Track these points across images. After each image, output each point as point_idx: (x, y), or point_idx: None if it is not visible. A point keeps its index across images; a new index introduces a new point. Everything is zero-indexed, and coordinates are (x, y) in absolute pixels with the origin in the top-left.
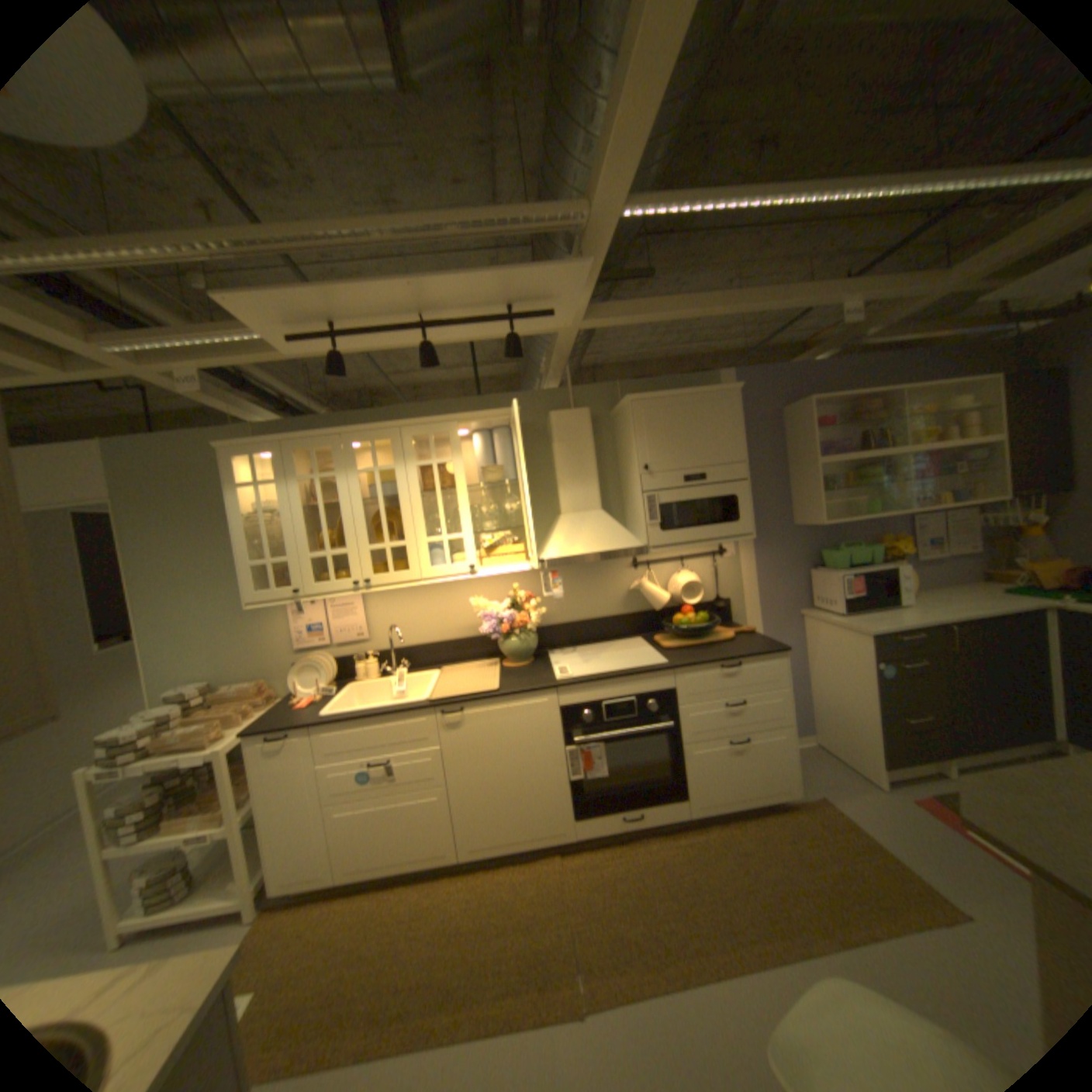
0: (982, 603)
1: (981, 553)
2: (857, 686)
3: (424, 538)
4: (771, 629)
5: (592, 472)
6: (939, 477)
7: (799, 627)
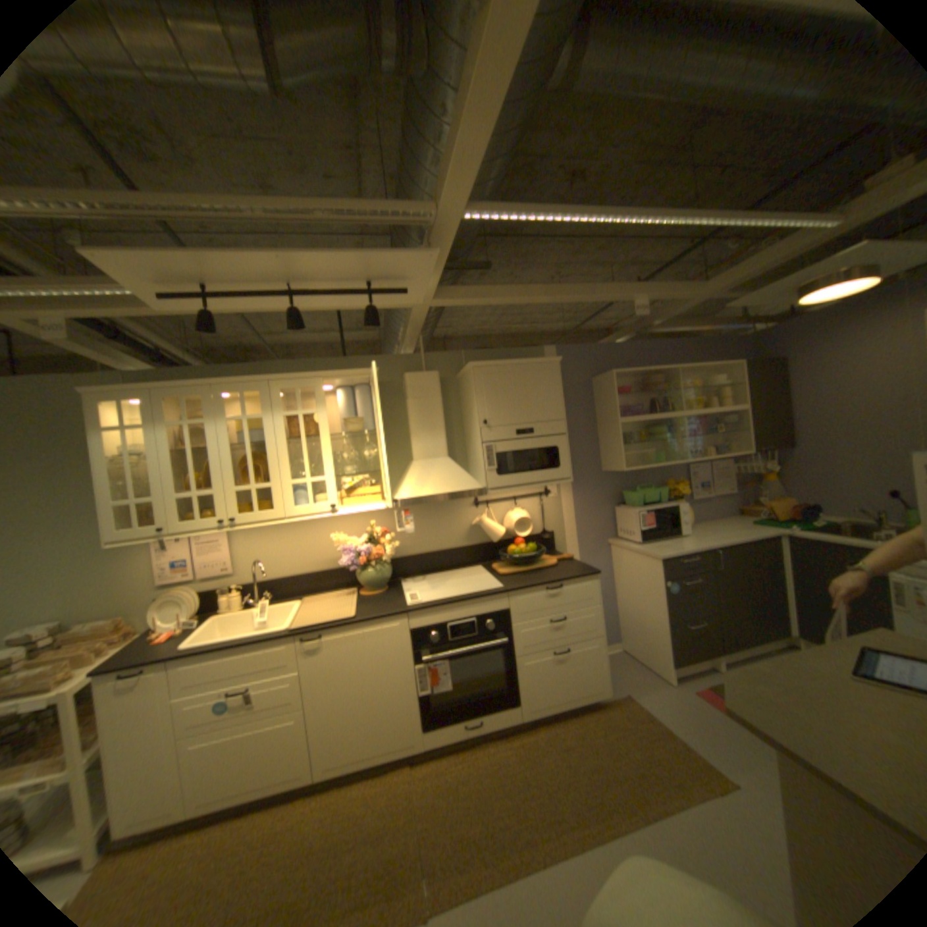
0: (738, 532)
1: (736, 494)
2: (651, 600)
3: (289, 480)
4: (586, 555)
5: (441, 424)
6: (705, 436)
7: (607, 554)
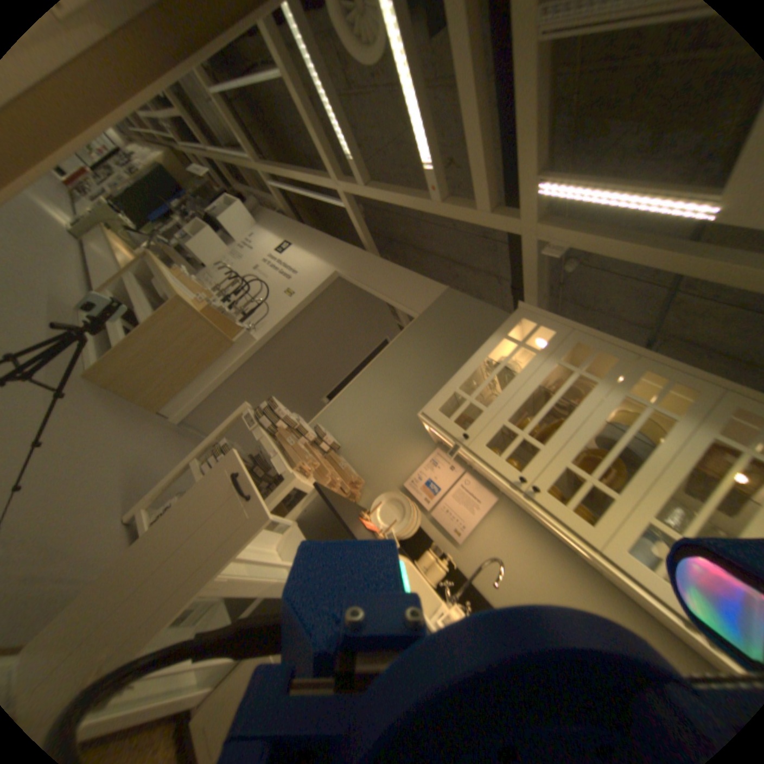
0: None
1: None
2: None
3: (653, 513)
4: None
5: None
6: None
7: None
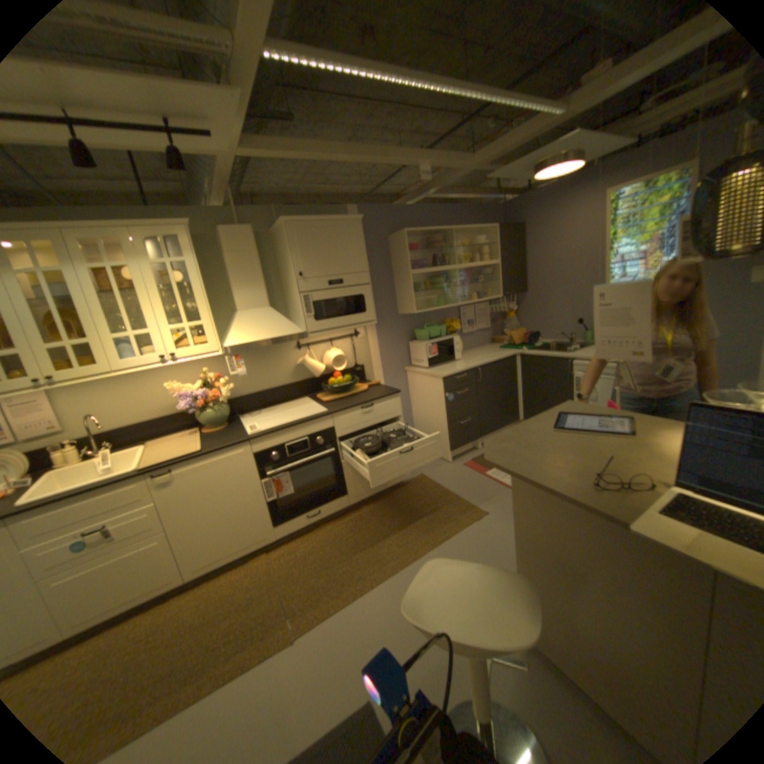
0: (490, 355)
1: (489, 328)
2: (434, 408)
3: (108, 334)
4: (388, 381)
5: (259, 277)
6: (470, 285)
7: (404, 379)
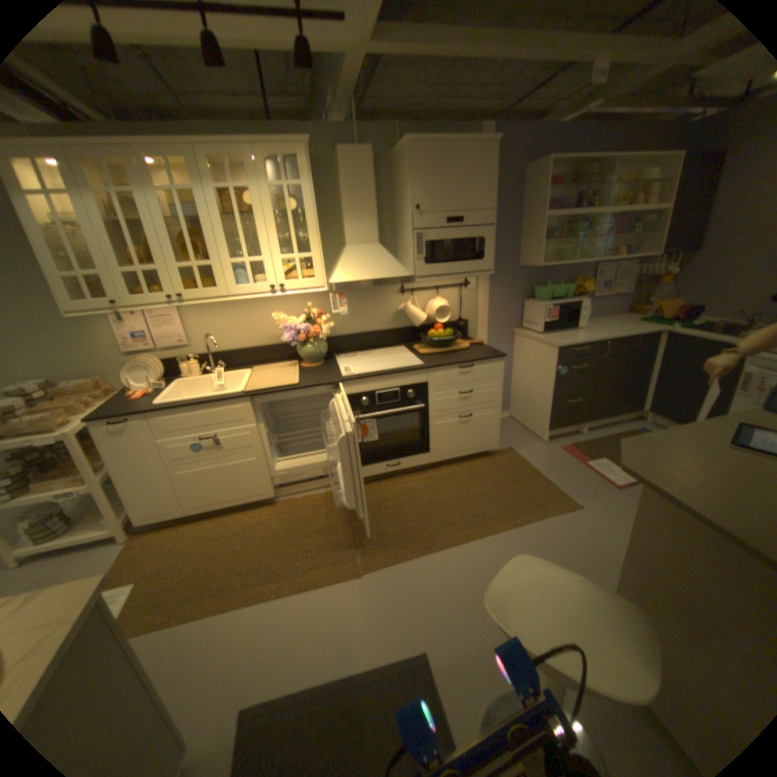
0: (625, 326)
1: (632, 292)
2: (541, 379)
3: (228, 258)
4: (492, 341)
5: (373, 208)
6: (620, 234)
7: (510, 341)
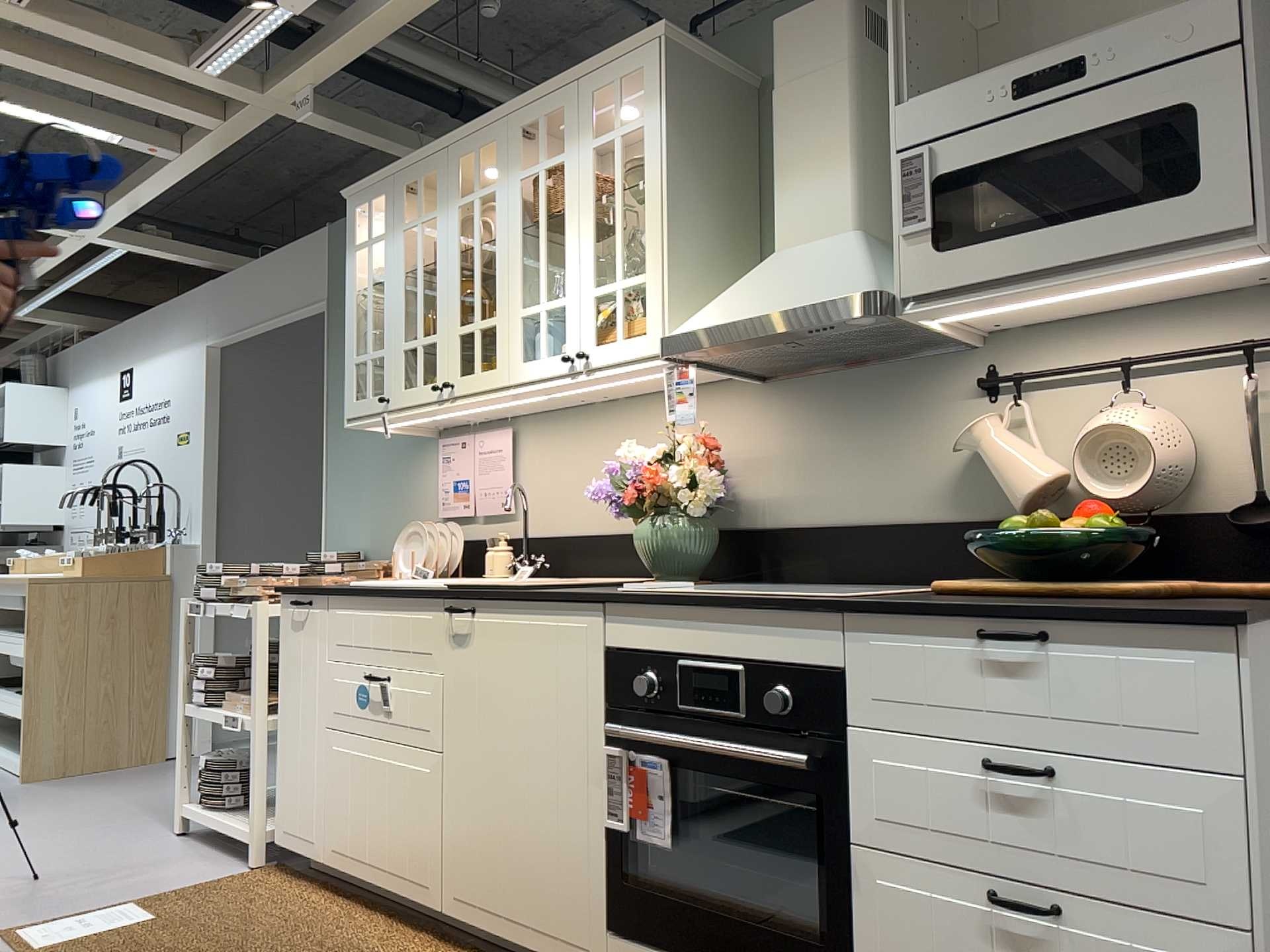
0: None
1: None
2: None
3: (517, 304)
4: None
5: (841, 135)
6: None
7: None
